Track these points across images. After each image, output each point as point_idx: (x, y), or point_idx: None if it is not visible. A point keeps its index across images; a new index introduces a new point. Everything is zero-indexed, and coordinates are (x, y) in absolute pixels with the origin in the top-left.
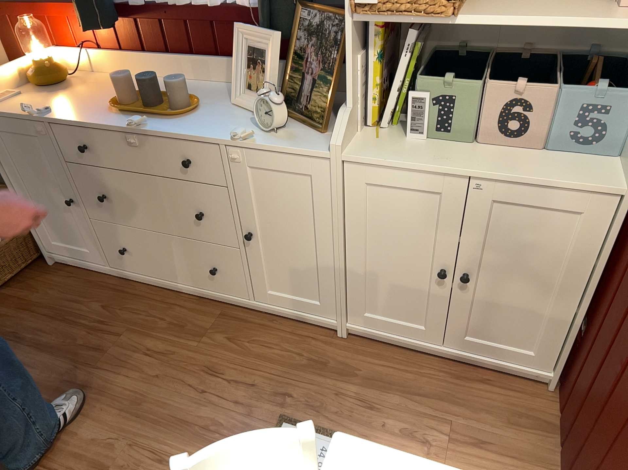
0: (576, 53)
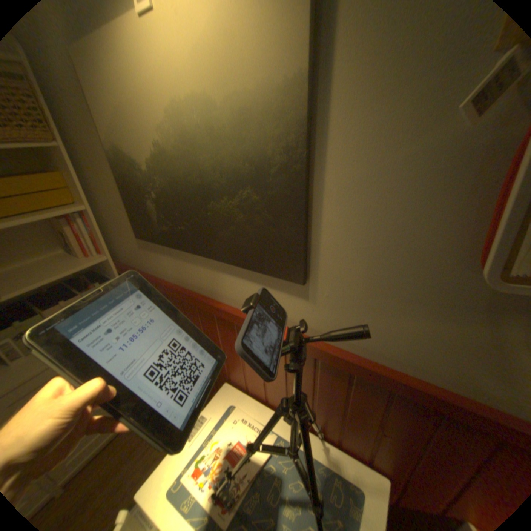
0: (69, 279)
